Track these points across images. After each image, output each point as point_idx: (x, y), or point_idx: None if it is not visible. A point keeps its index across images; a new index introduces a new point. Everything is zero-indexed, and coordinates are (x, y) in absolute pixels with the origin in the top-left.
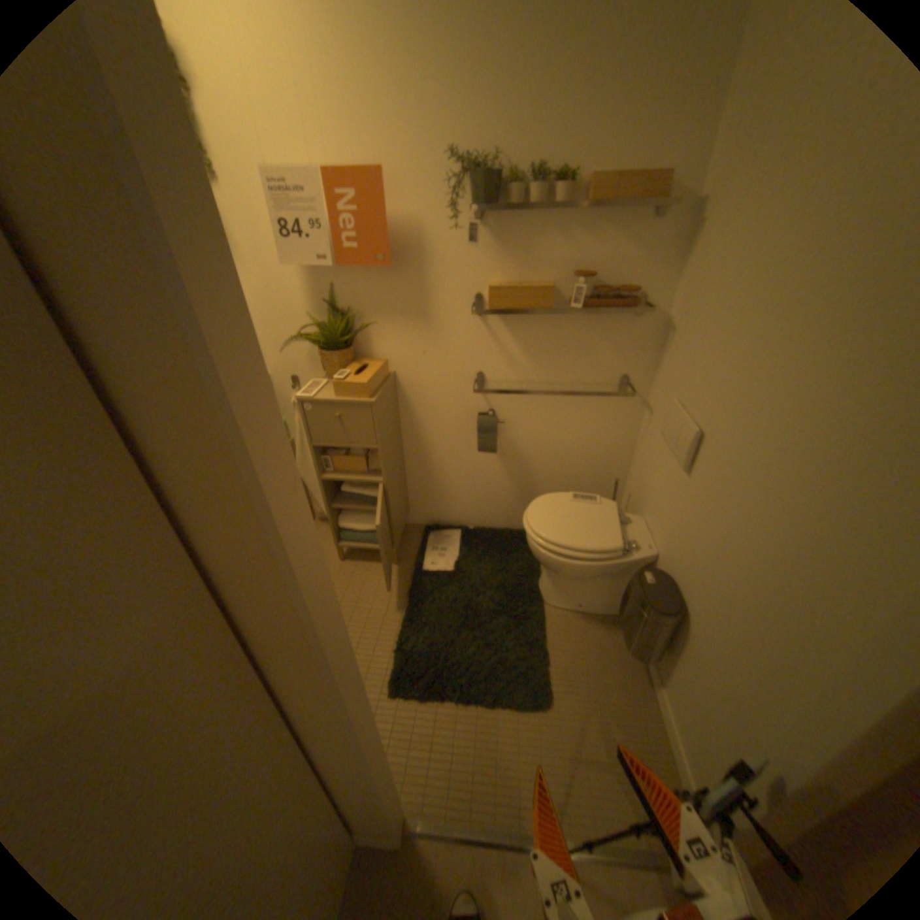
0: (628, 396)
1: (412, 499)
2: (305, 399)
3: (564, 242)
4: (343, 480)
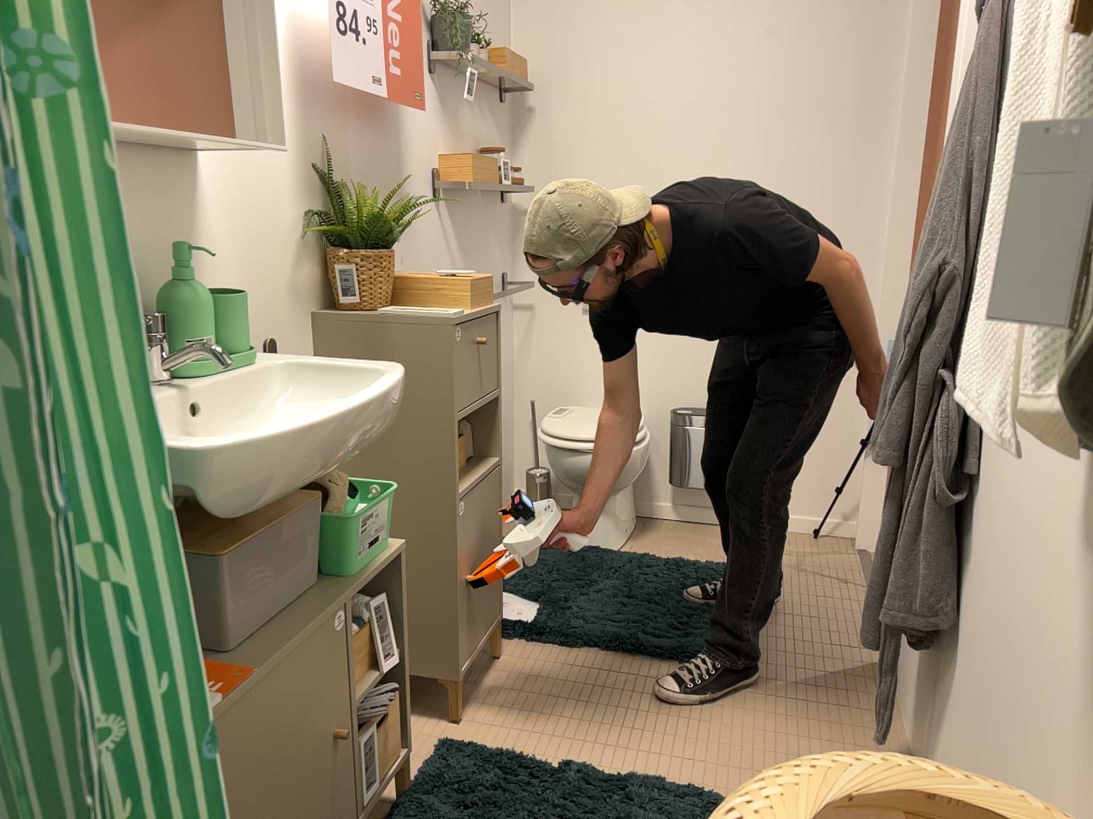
0: (508, 302)
1: None
2: (460, 317)
3: (473, 123)
4: (476, 483)
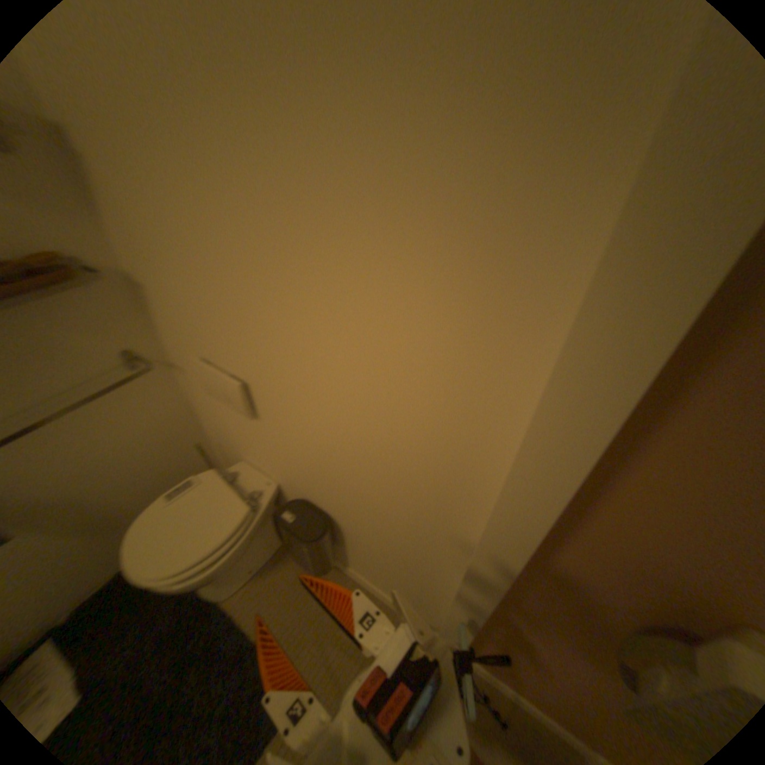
0: (140, 368)
1: None
2: None
3: None
4: None
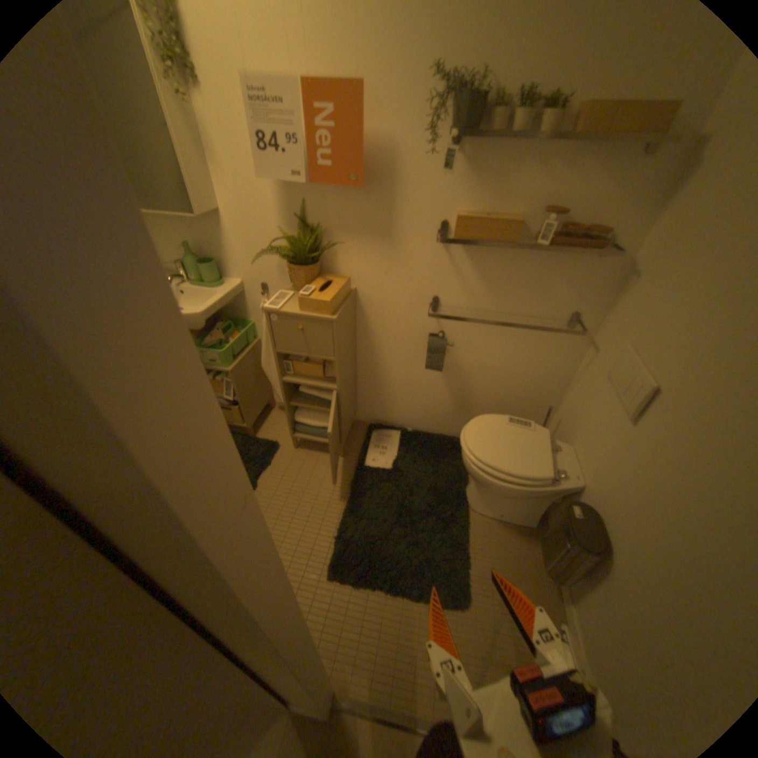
0: (576, 332)
1: (360, 400)
2: (272, 311)
3: (541, 174)
4: (301, 384)
